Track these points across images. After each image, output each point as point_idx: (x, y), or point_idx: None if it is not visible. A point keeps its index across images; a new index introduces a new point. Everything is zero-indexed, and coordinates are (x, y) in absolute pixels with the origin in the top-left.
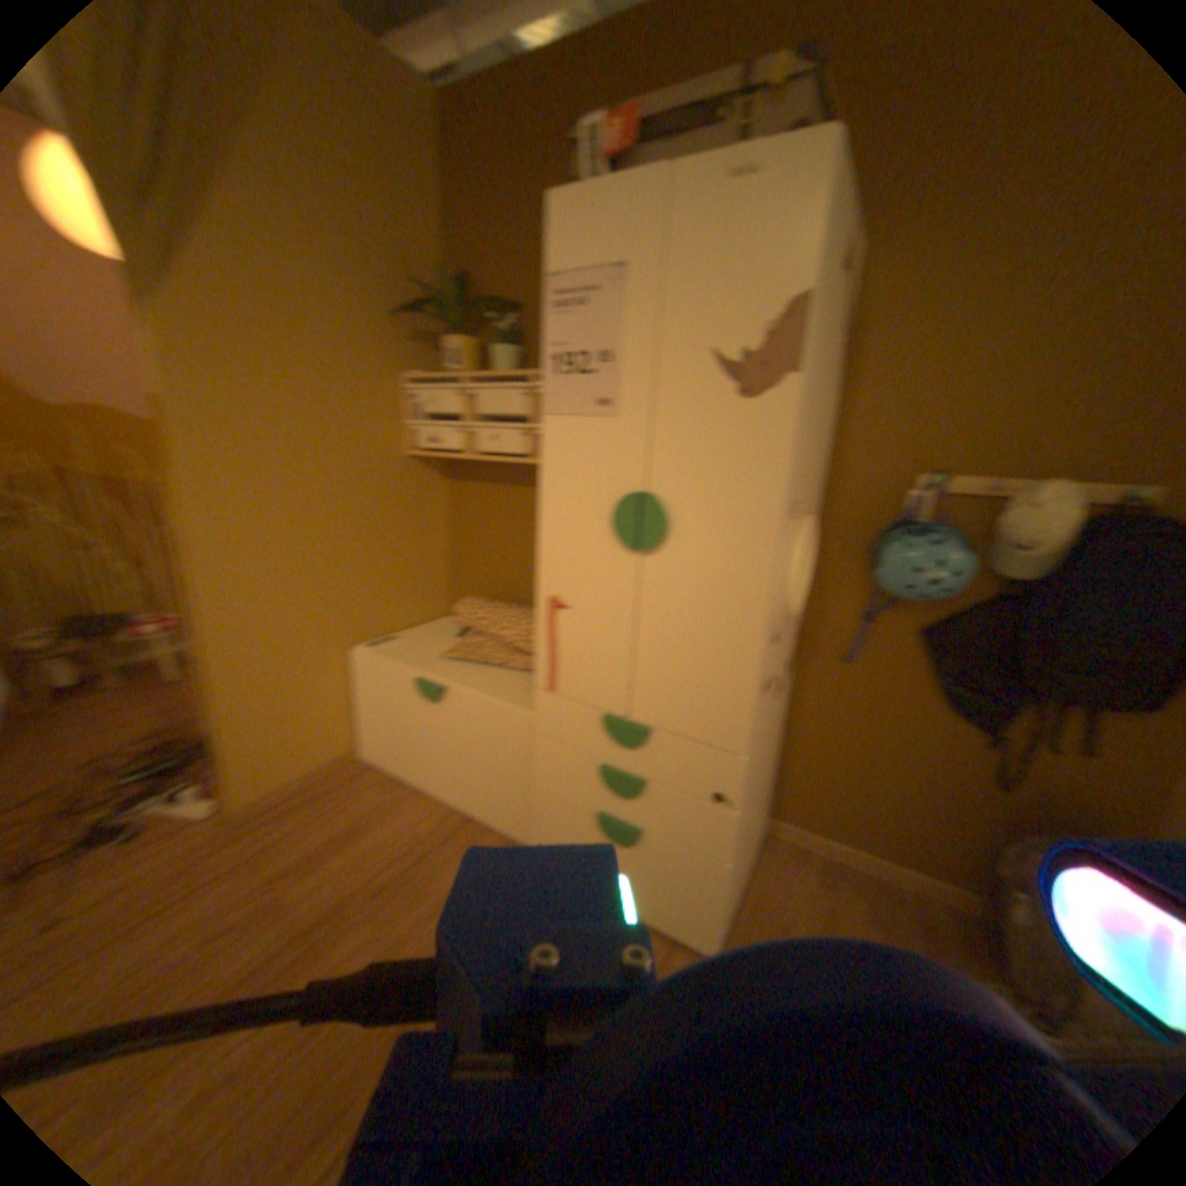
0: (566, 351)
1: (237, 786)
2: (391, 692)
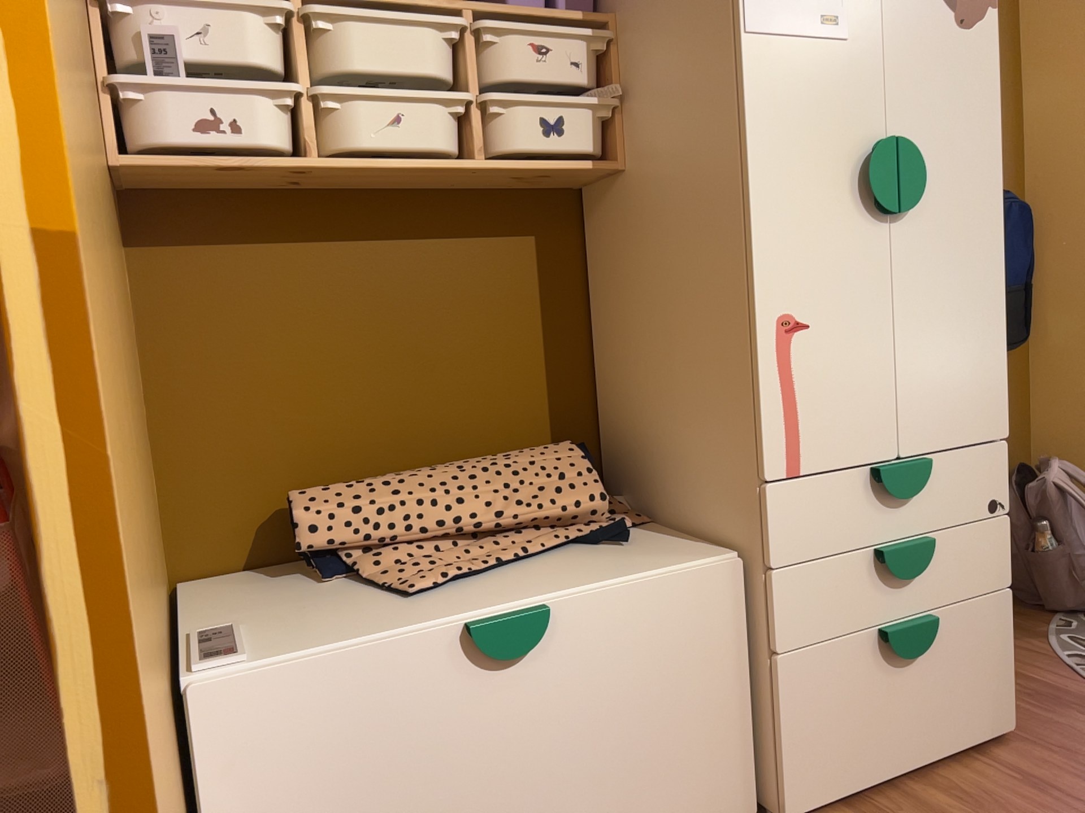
0: None
1: None
2: (380, 714)
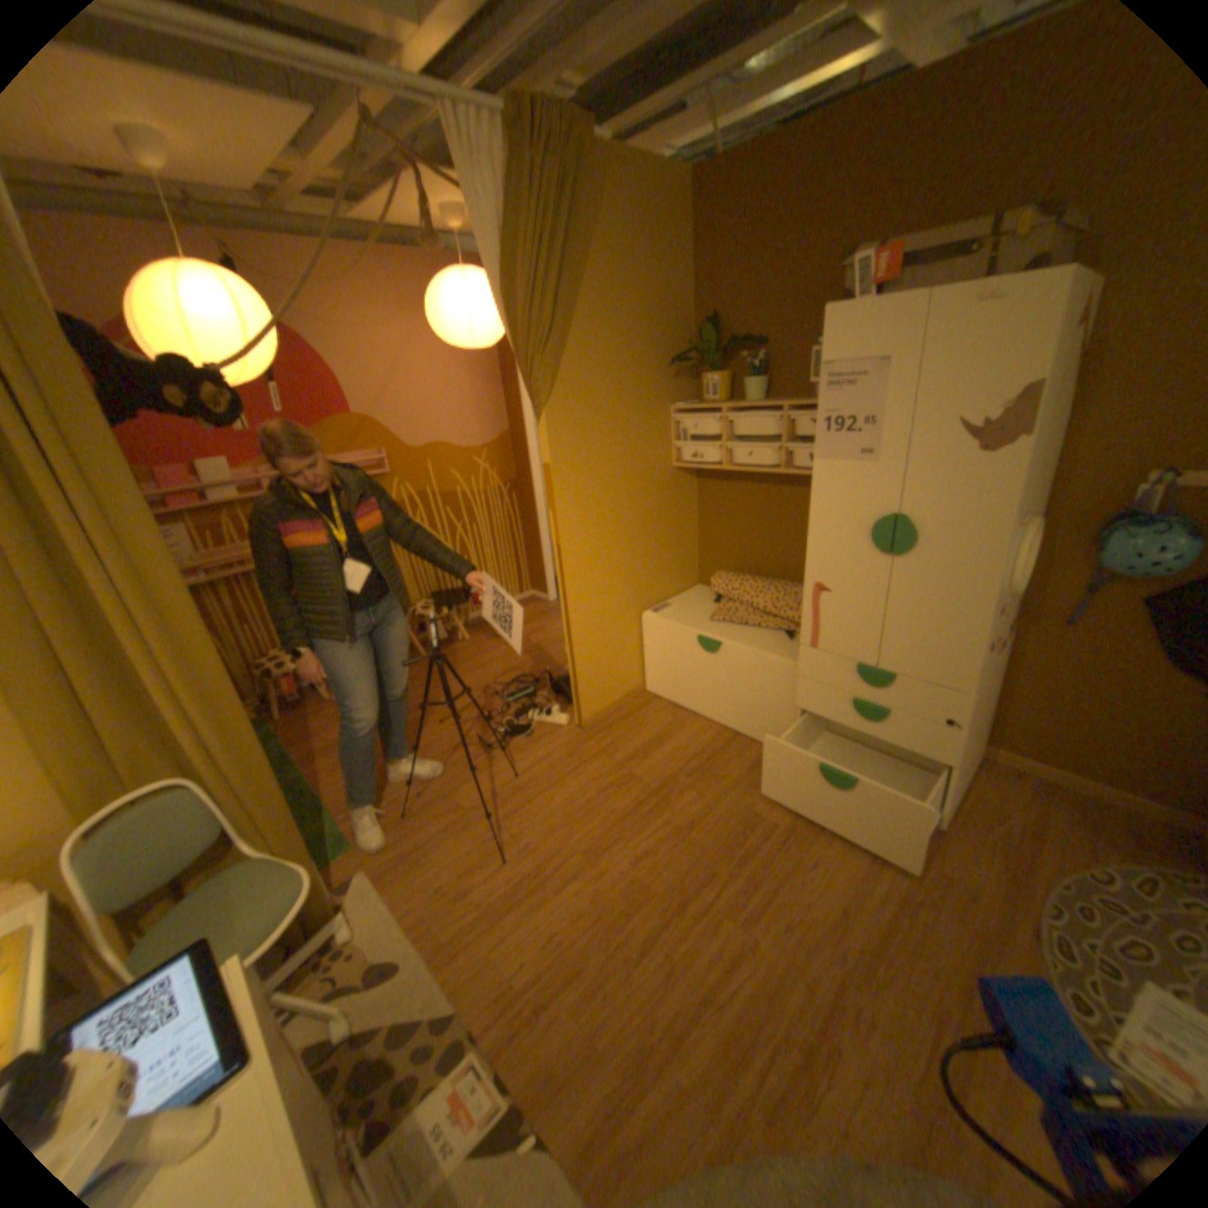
0: (837, 417)
1: (588, 704)
2: (677, 645)
